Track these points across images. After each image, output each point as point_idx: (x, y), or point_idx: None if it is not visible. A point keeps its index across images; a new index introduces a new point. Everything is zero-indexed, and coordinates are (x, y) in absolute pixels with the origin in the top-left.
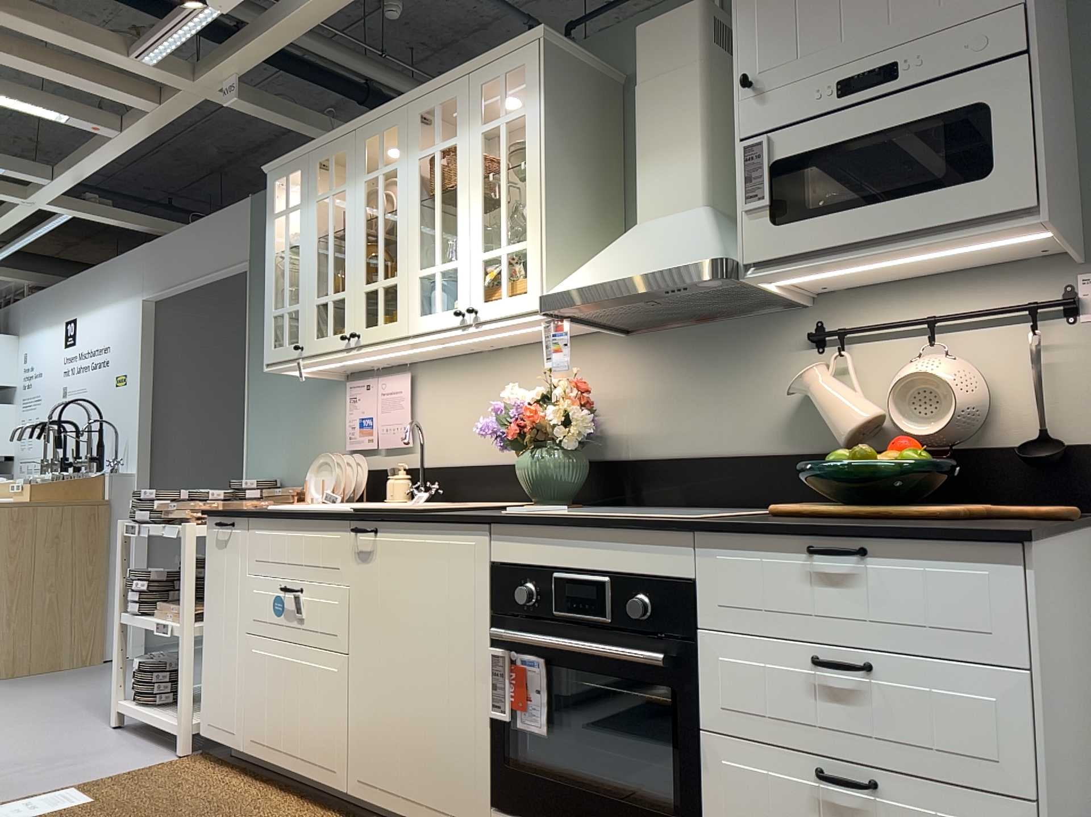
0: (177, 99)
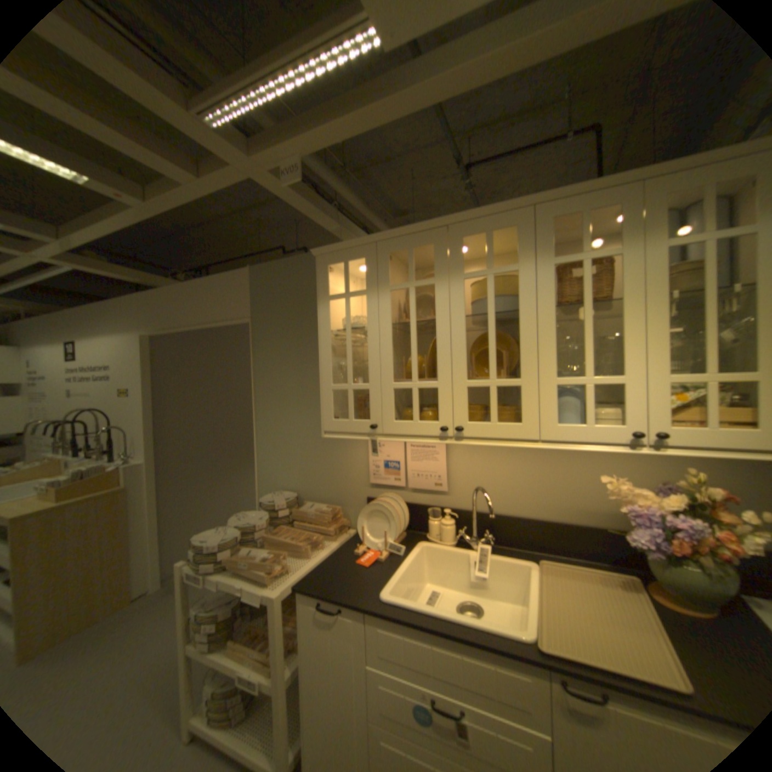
0: (217, 171)
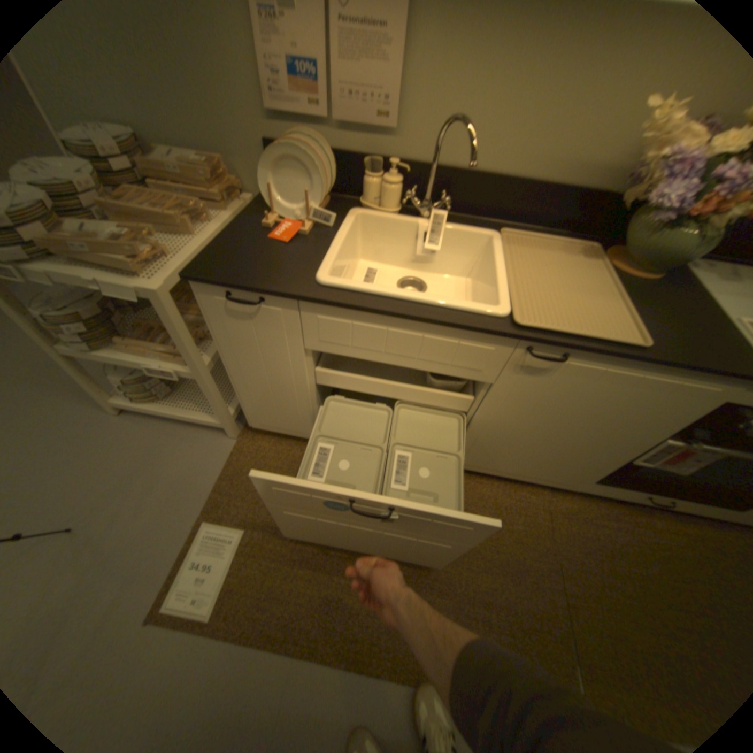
0: None
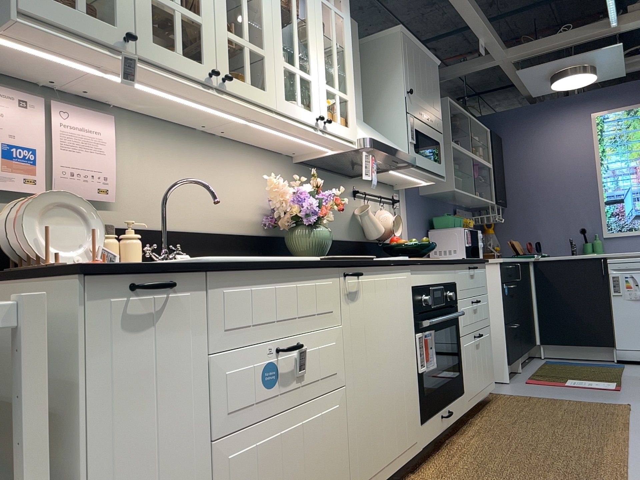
0: None
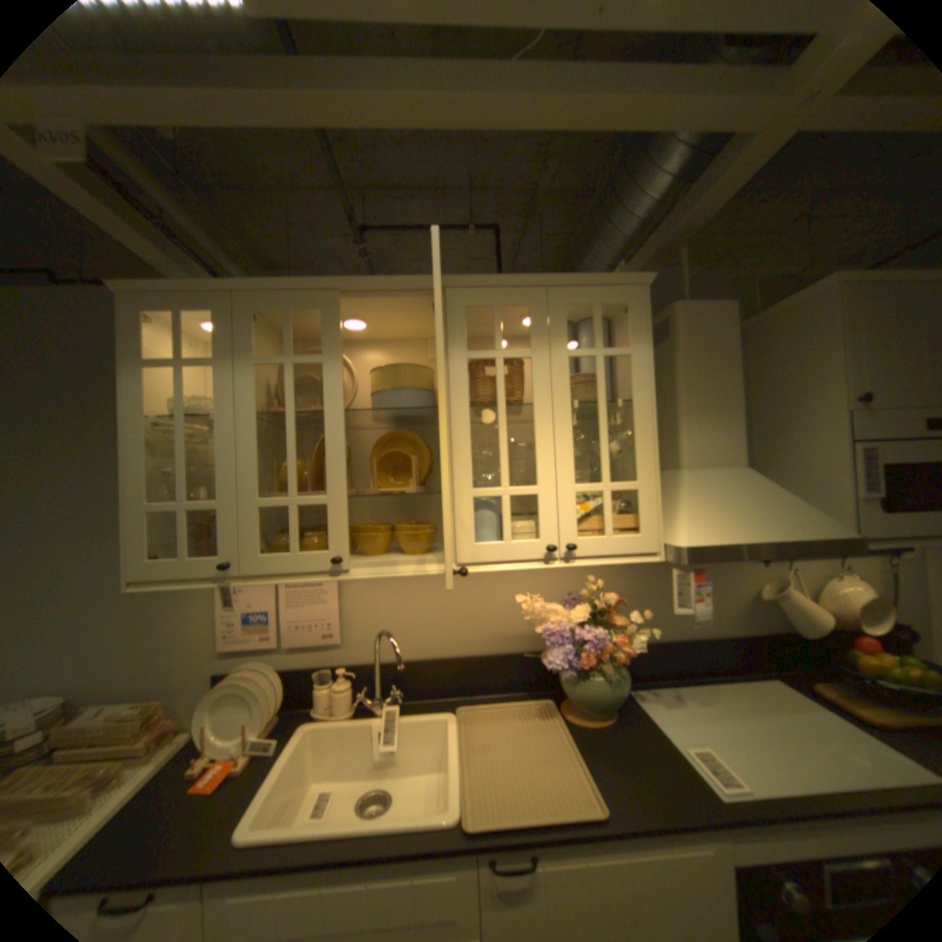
0: None
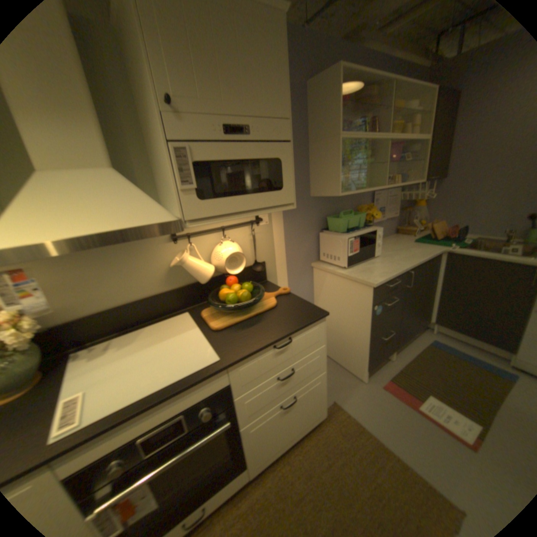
0: None
